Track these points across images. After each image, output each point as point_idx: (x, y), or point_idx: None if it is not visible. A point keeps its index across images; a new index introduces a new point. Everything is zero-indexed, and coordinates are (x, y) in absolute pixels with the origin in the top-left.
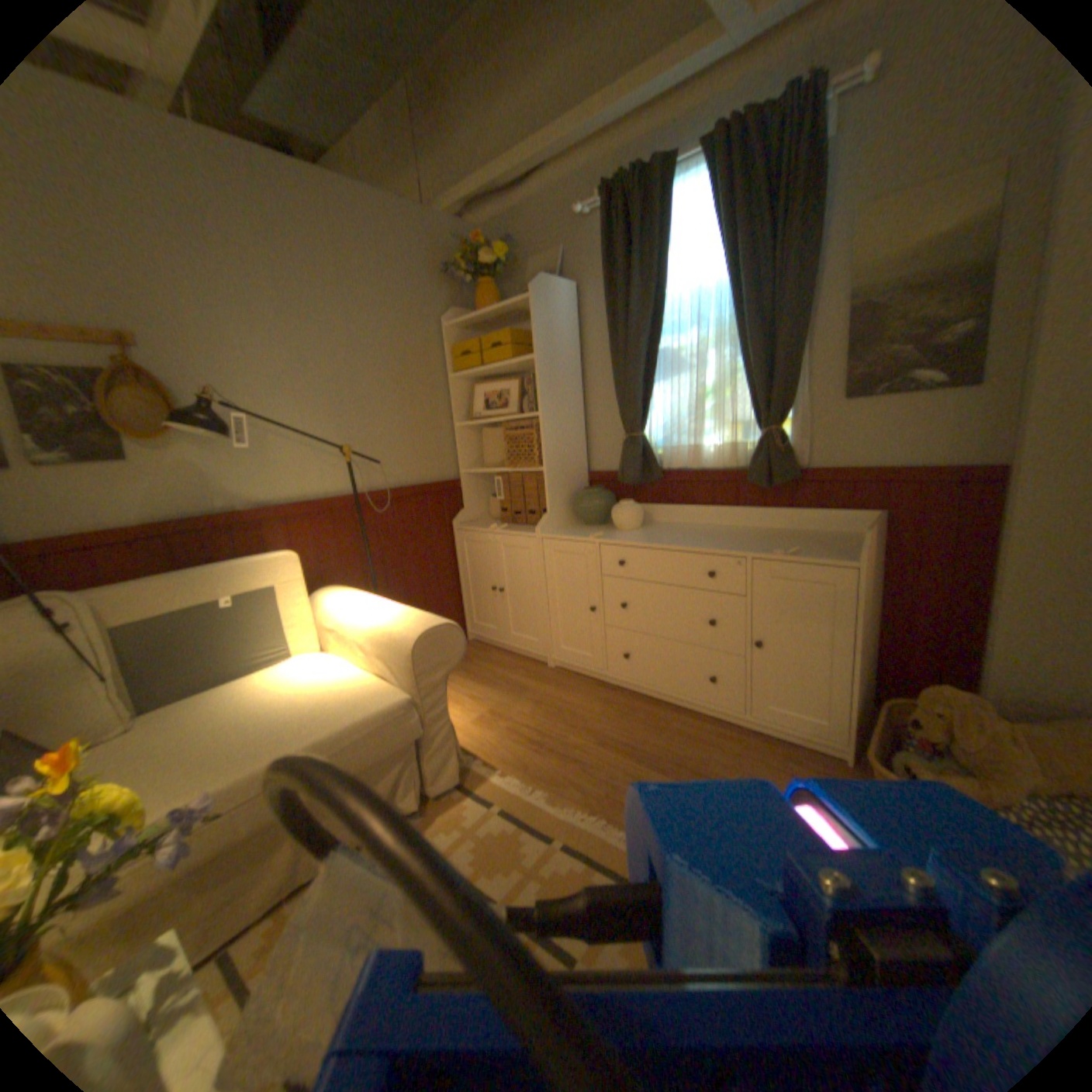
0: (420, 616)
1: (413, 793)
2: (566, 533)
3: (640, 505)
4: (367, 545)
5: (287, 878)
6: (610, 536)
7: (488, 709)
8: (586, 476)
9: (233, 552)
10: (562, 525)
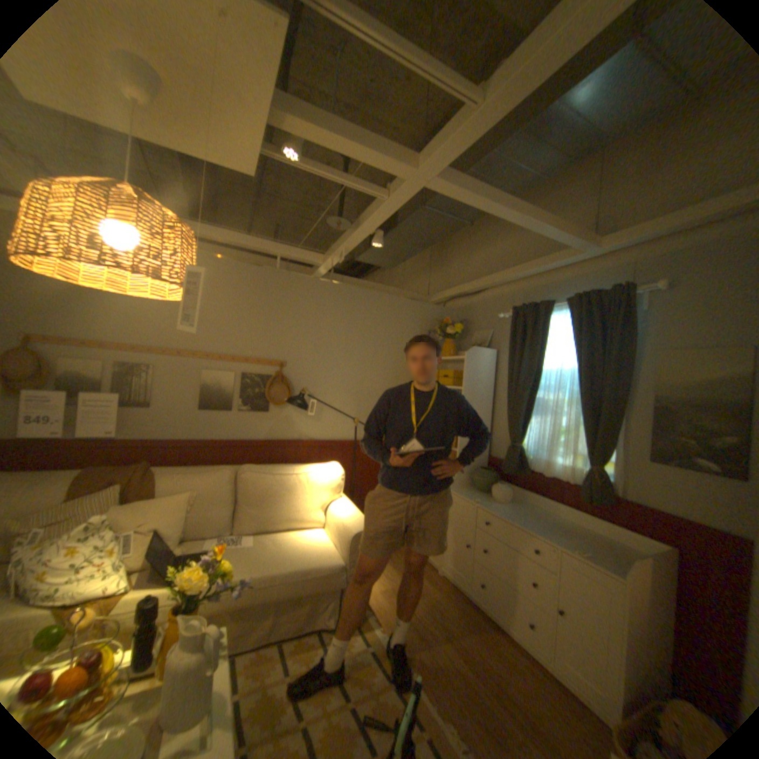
0: (362, 523)
1: (333, 621)
2: (462, 494)
3: (511, 489)
4: (355, 469)
5: (267, 637)
6: (485, 505)
7: (393, 589)
8: (487, 459)
9: (294, 460)
10: (463, 487)
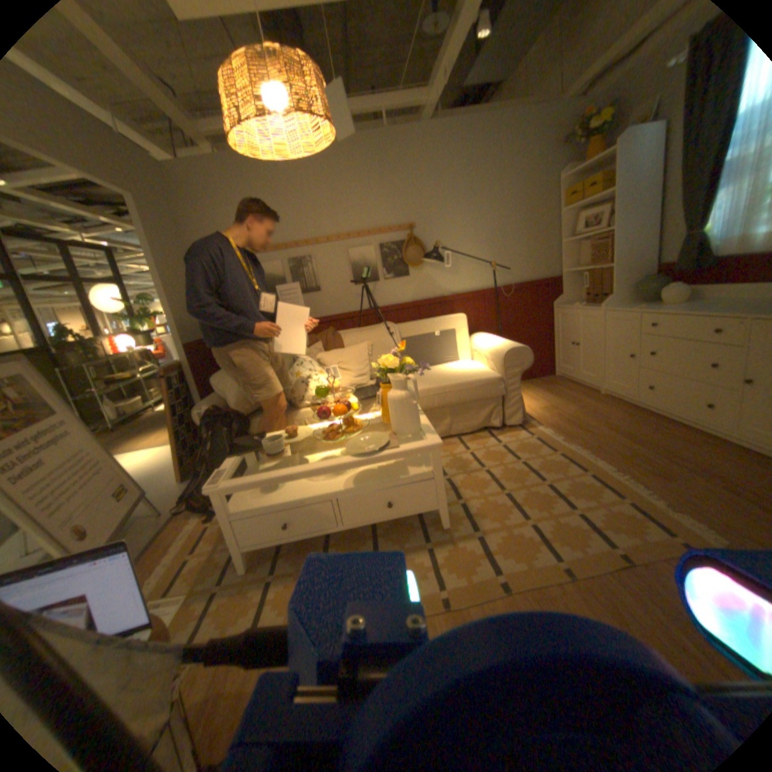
0: (511, 343)
1: (498, 419)
2: (622, 307)
3: (688, 286)
4: (500, 314)
5: (446, 429)
6: (651, 308)
7: (551, 405)
8: (655, 267)
9: (440, 314)
10: (624, 302)
